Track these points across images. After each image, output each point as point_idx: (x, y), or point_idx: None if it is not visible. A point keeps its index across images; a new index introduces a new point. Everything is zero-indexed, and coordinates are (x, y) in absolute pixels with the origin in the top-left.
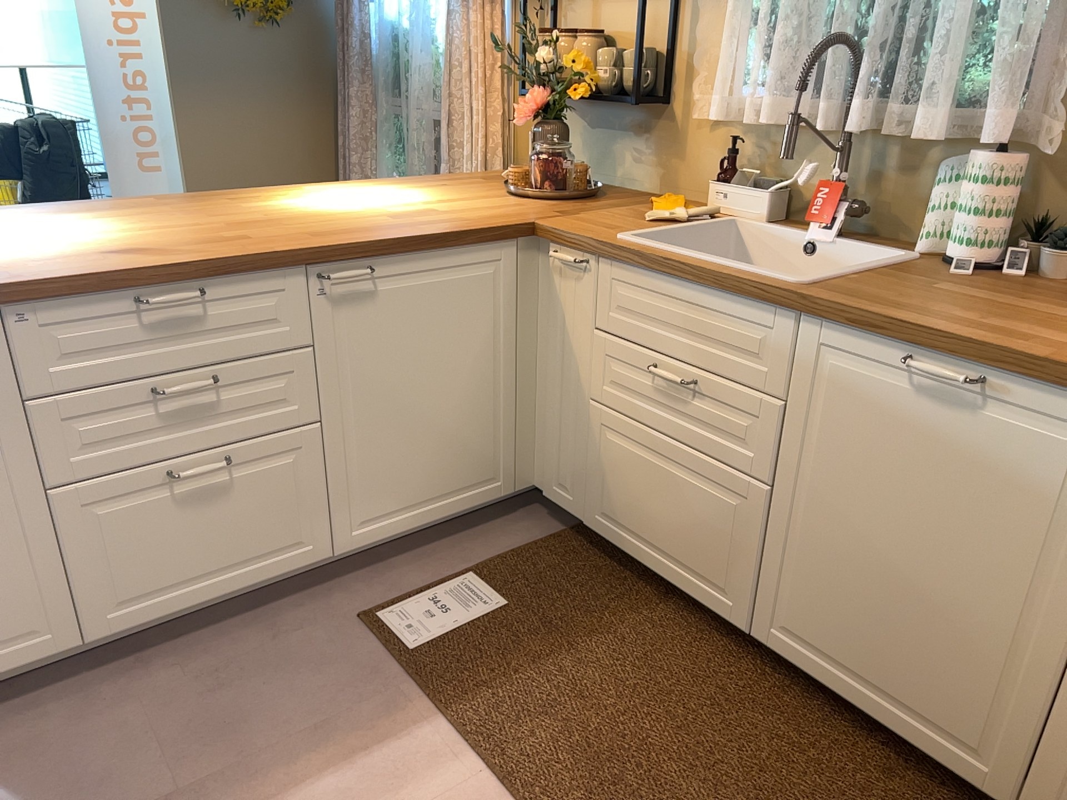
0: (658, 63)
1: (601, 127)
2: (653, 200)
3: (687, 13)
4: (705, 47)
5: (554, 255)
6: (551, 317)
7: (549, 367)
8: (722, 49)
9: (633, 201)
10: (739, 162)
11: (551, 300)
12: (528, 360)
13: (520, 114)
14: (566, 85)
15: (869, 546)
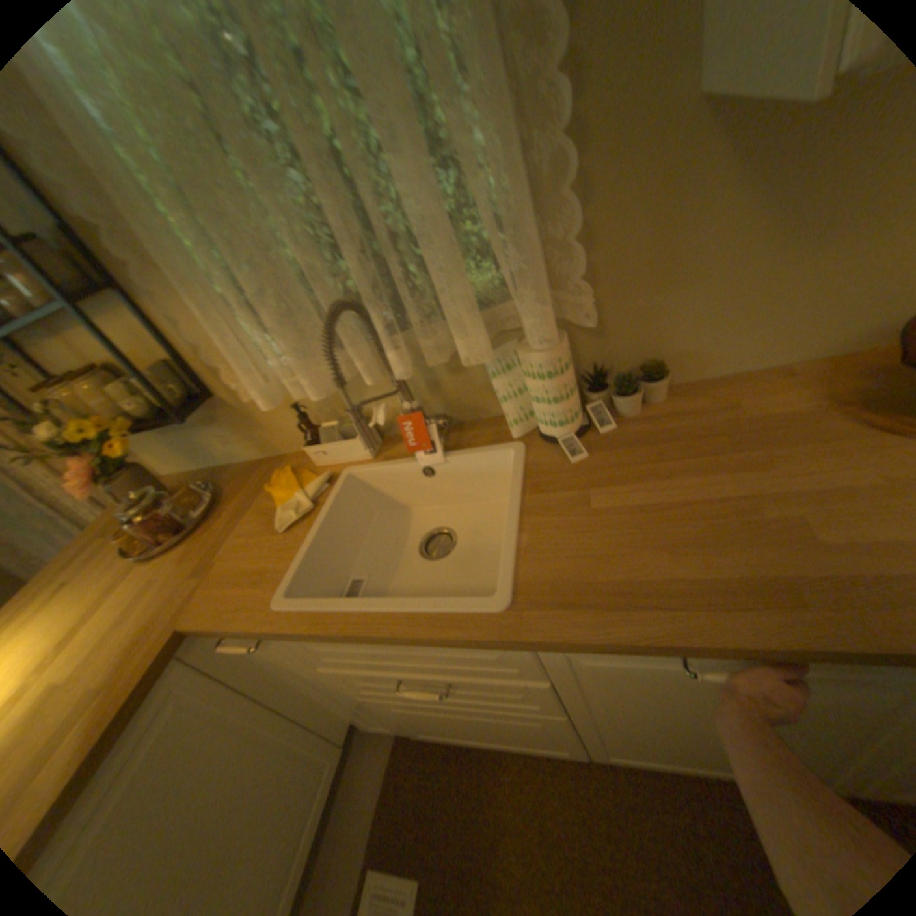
0: (168, 365)
1: (167, 430)
2: (266, 490)
3: (154, 313)
4: (199, 336)
5: (221, 653)
6: (264, 668)
7: (296, 688)
8: (216, 344)
9: (248, 487)
10: (310, 412)
11: (252, 661)
12: (272, 691)
13: (71, 490)
14: (92, 442)
15: (684, 733)
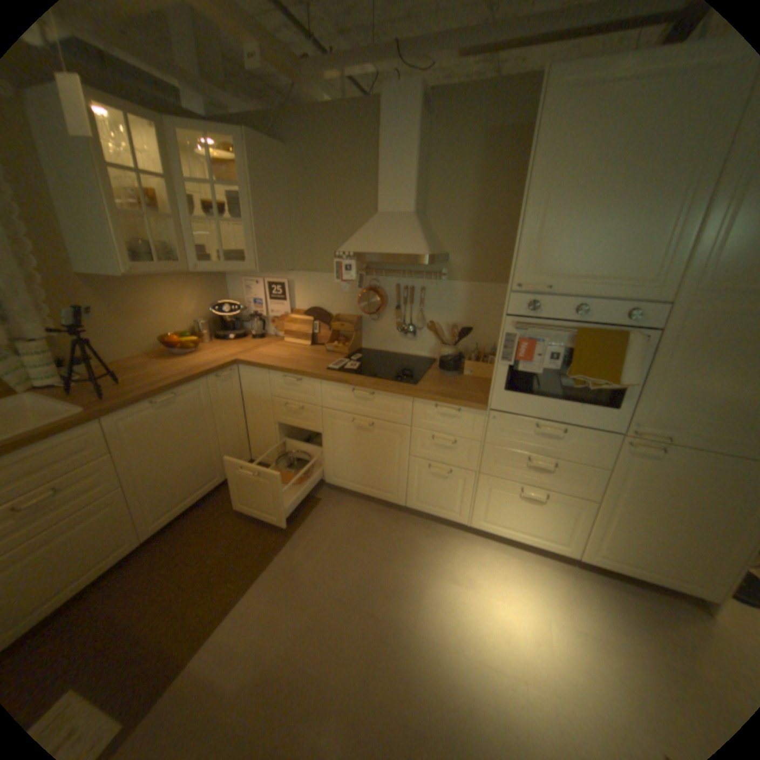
0: None
1: None
2: None
3: None
4: None
5: None
6: None
7: None
8: None
9: None
10: None
11: None
12: None
13: None
14: None
15: (167, 464)
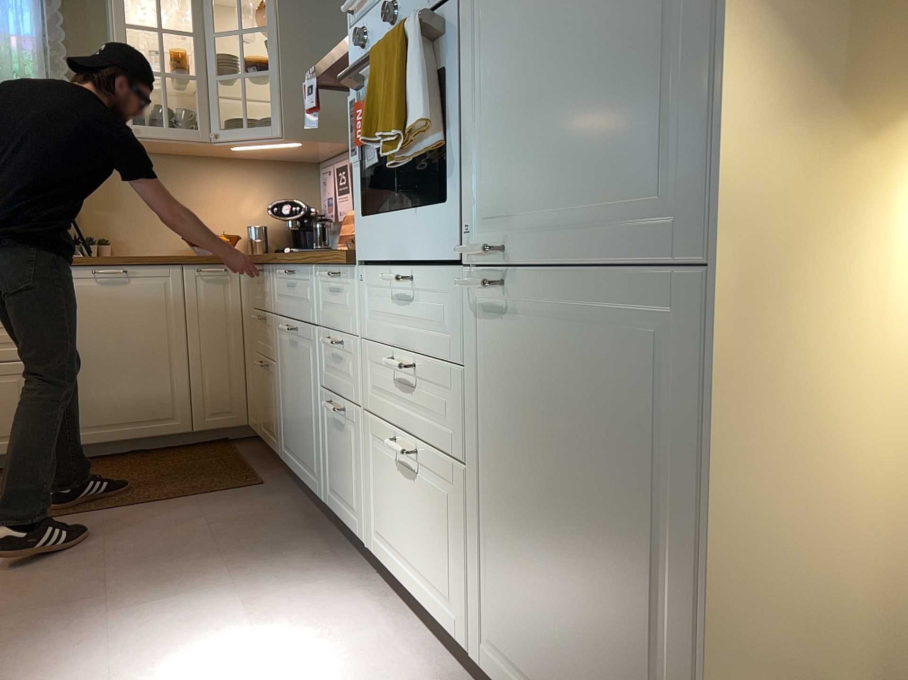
0: None
1: None
2: None
3: None
4: None
5: None
6: None
7: None
8: None
9: None
10: None
11: None
12: None
13: None
14: None
15: (100, 360)
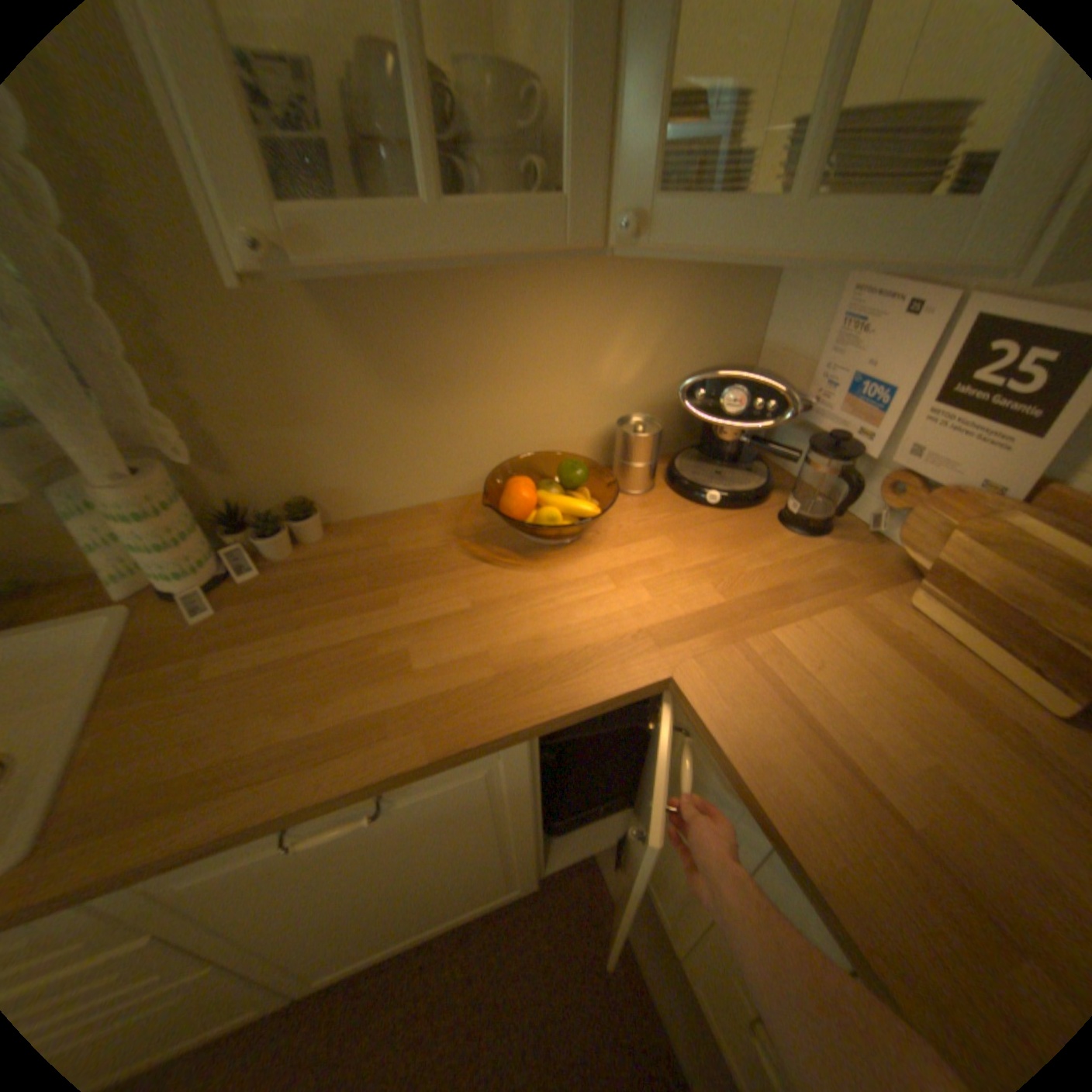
0: None
1: None
2: None
3: None
4: None
5: None
6: None
7: None
8: None
9: None
10: None
11: None
12: None
13: None
14: None
15: (356, 911)
